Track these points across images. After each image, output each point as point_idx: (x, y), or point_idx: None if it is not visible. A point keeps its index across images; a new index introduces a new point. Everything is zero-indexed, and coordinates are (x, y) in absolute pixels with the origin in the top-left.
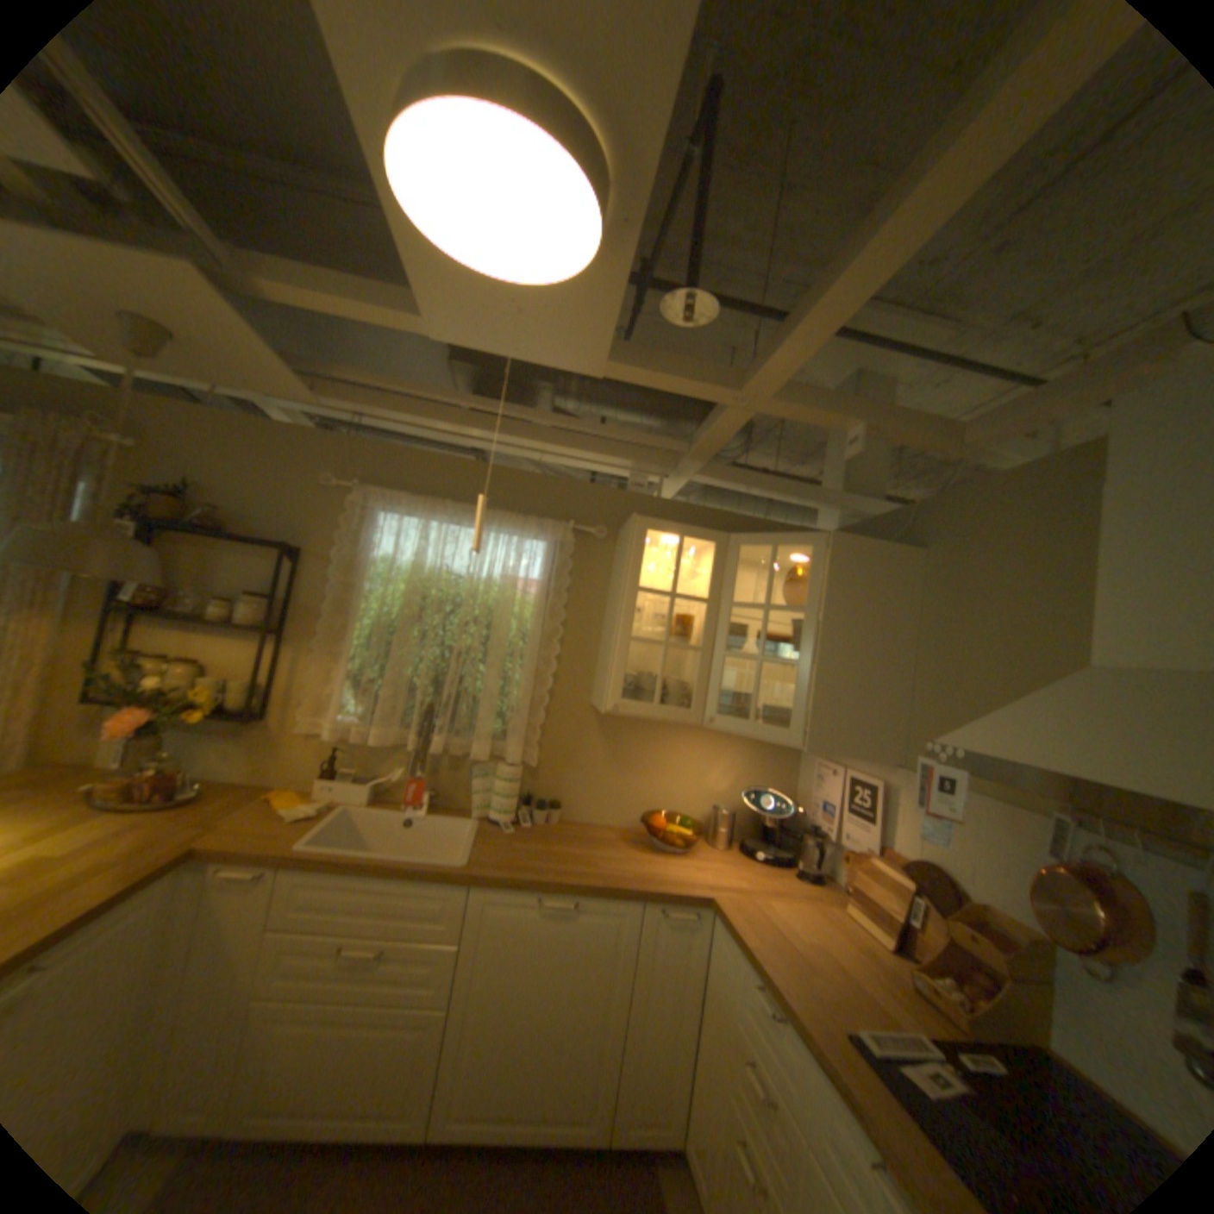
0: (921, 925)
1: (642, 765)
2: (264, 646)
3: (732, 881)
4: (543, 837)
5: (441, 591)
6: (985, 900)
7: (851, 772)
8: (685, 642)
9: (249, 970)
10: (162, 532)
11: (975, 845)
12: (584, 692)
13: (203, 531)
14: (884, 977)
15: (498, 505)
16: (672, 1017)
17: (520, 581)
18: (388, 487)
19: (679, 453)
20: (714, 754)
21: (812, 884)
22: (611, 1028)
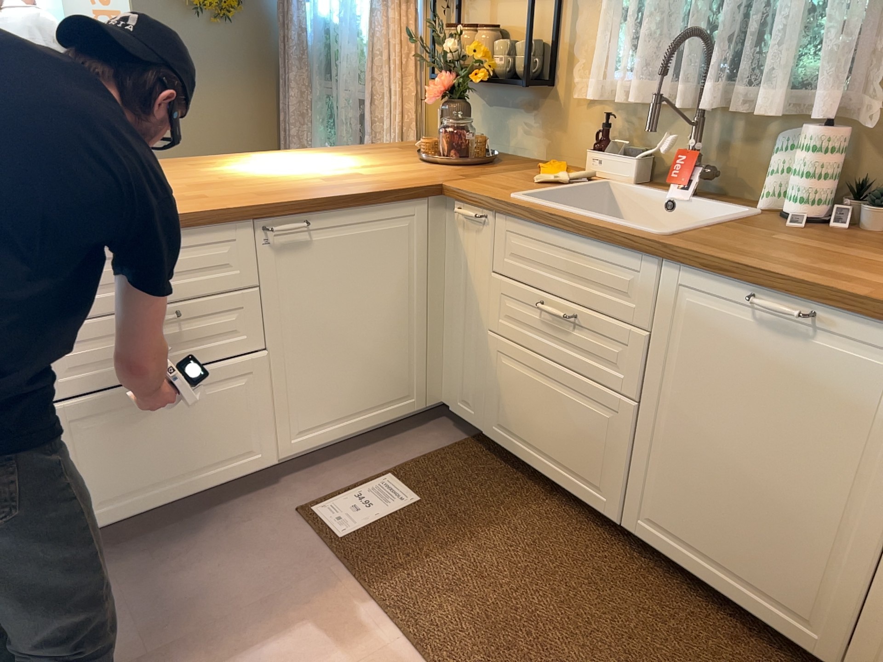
0: None
1: None
2: None
3: None
4: (847, 241)
5: None
6: None
7: None
8: None
9: (484, 304)
10: None
11: None
12: None
13: None
14: None
15: None
16: None
17: None
18: None
19: None
20: None
21: None
22: (857, 521)
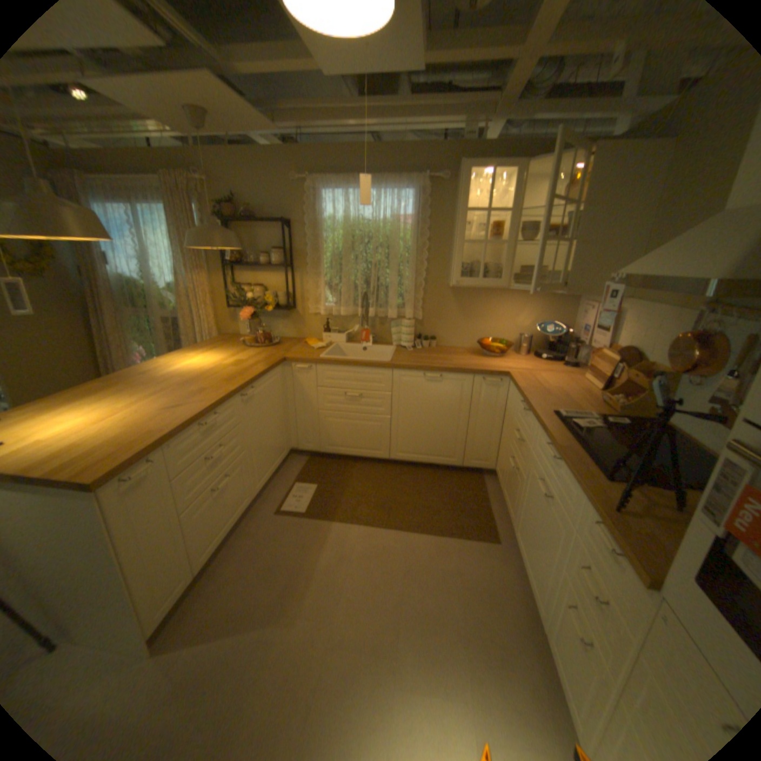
0: (618, 376)
1: (478, 315)
2: (286, 274)
3: (522, 366)
4: (426, 352)
5: (359, 232)
6: (655, 360)
7: (601, 305)
8: (500, 239)
9: (314, 401)
10: (228, 224)
11: (657, 333)
12: (443, 278)
13: (245, 220)
14: (589, 397)
15: (382, 170)
16: (488, 421)
17: (400, 218)
18: (321, 174)
19: (497, 100)
20: (521, 305)
21: (570, 367)
22: (460, 425)
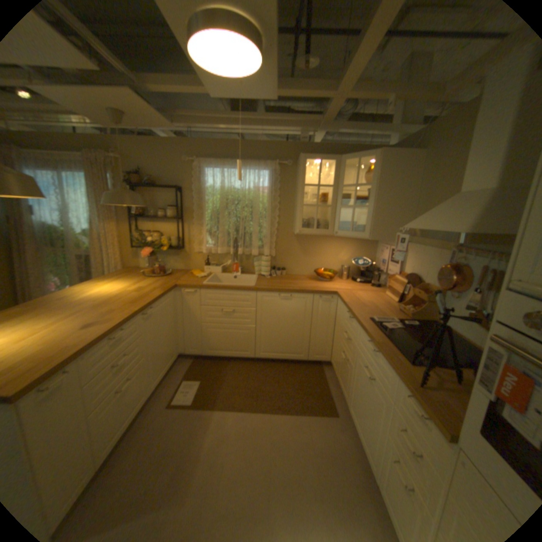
0: (407, 292)
1: (314, 253)
2: (178, 223)
3: (345, 287)
4: (280, 278)
5: (232, 196)
6: (429, 282)
7: (392, 246)
8: (326, 204)
9: (199, 315)
10: (136, 188)
11: (428, 265)
12: (290, 228)
13: (149, 185)
14: (391, 307)
15: (248, 157)
16: (325, 326)
17: (260, 188)
18: (206, 157)
19: (320, 119)
20: (342, 246)
21: (376, 287)
22: (305, 329)
